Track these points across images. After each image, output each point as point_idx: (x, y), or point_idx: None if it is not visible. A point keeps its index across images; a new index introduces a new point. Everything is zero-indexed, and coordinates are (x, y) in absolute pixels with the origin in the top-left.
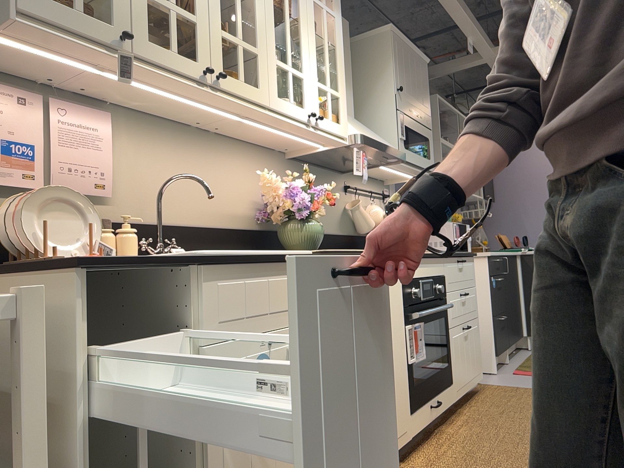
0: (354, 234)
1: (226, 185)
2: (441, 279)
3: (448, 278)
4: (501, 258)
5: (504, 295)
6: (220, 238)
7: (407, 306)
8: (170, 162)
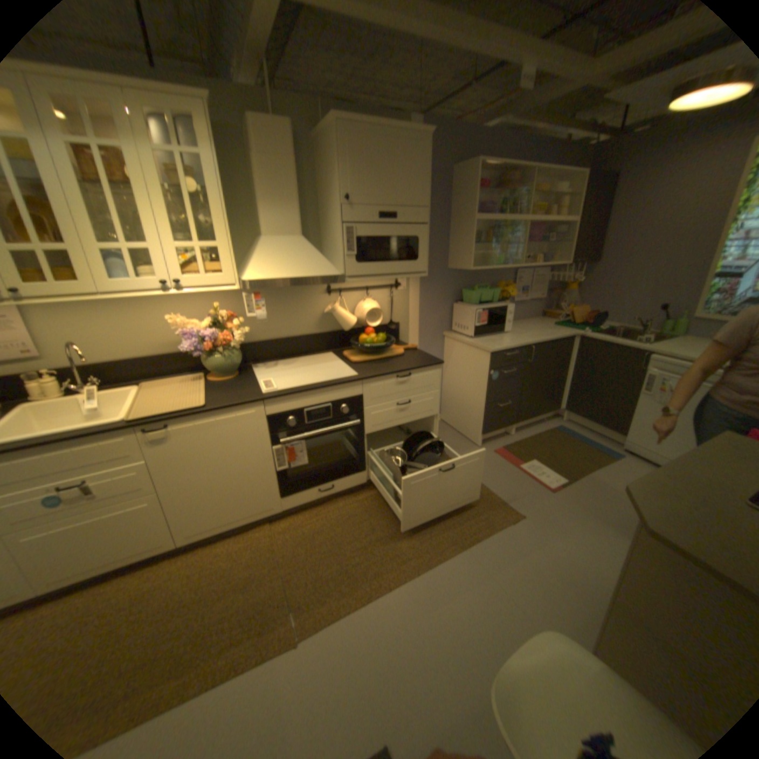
0: (338, 331)
1: (159, 323)
2: (353, 400)
3: (368, 396)
4: (524, 349)
5: (519, 382)
6: (158, 363)
7: (276, 433)
8: (93, 320)
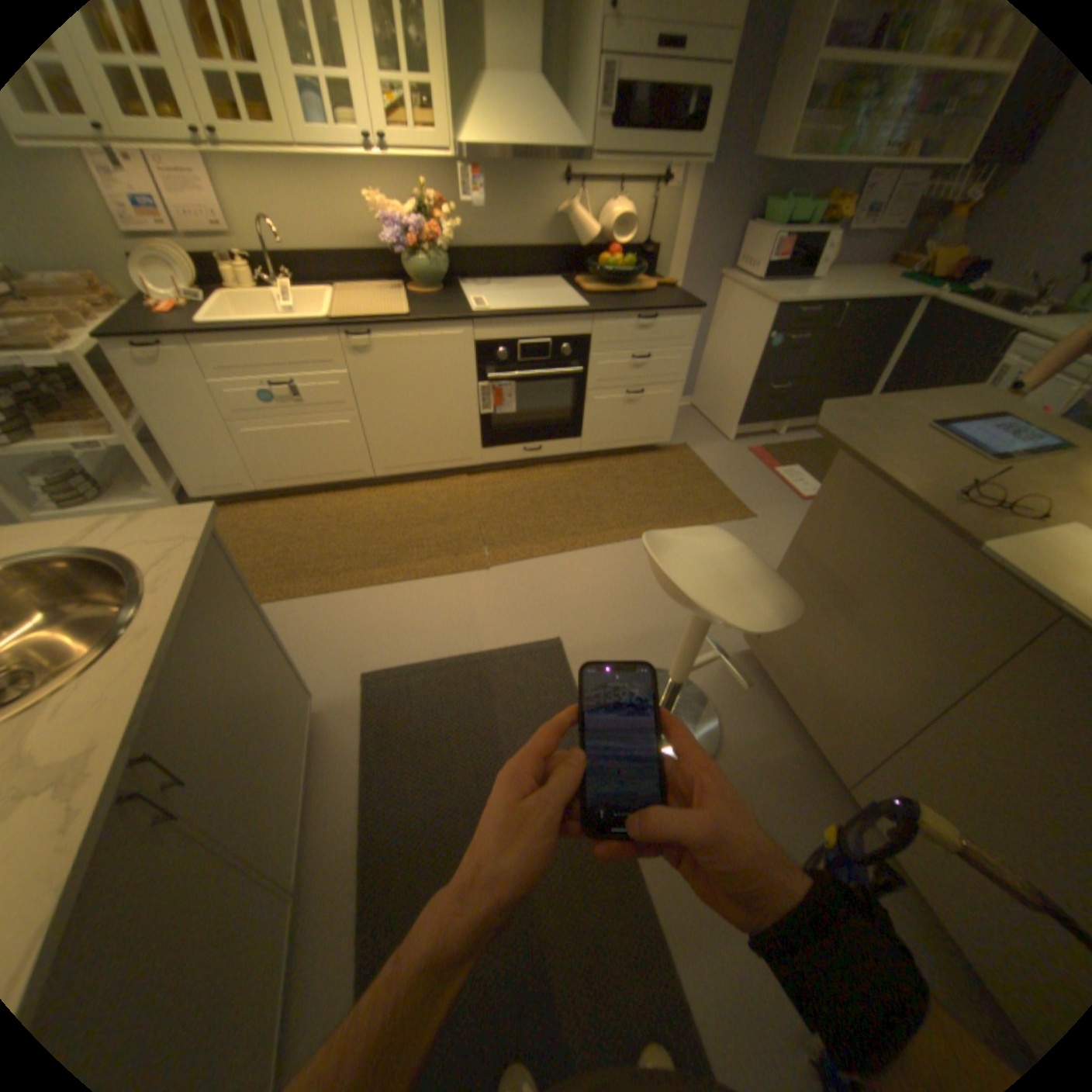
0: (573, 245)
1: (352, 202)
2: (578, 340)
3: (598, 339)
4: (832, 304)
5: (810, 357)
6: (351, 261)
7: (483, 366)
8: (279, 188)
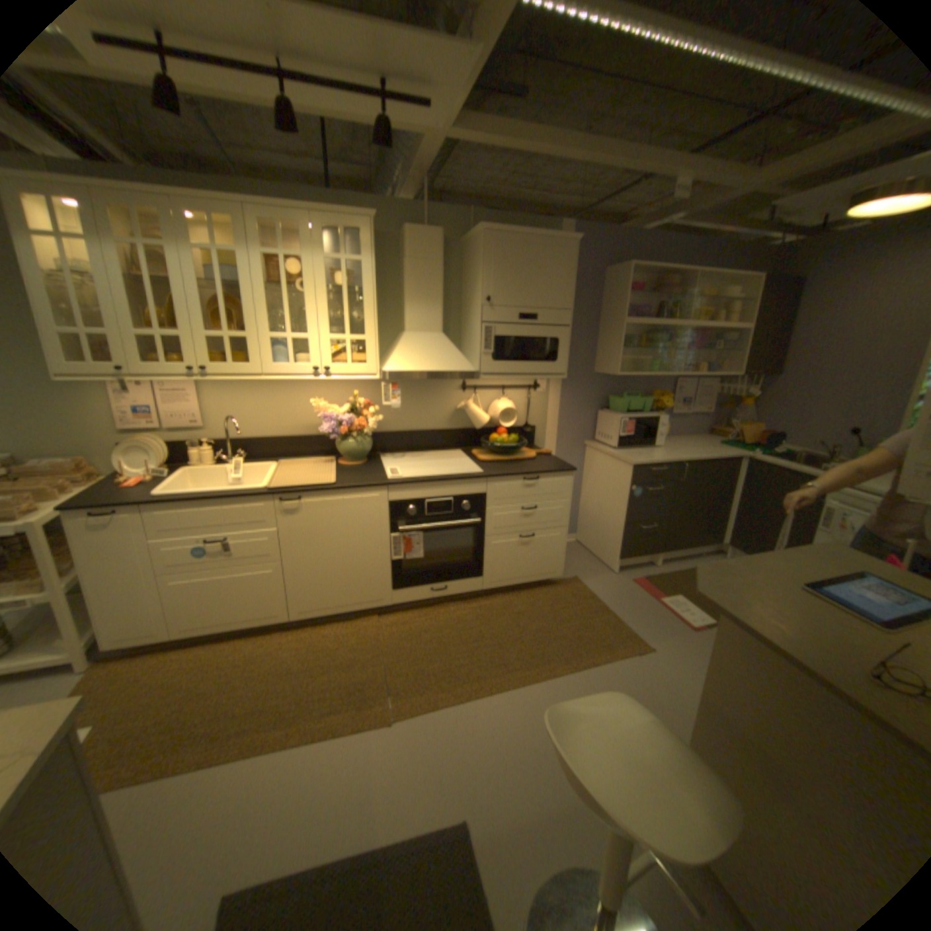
0: (469, 428)
1: (303, 405)
2: (475, 497)
3: (491, 496)
4: (674, 465)
5: (668, 503)
6: (296, 443)
7: (395, 520)
8: (249, 398)
